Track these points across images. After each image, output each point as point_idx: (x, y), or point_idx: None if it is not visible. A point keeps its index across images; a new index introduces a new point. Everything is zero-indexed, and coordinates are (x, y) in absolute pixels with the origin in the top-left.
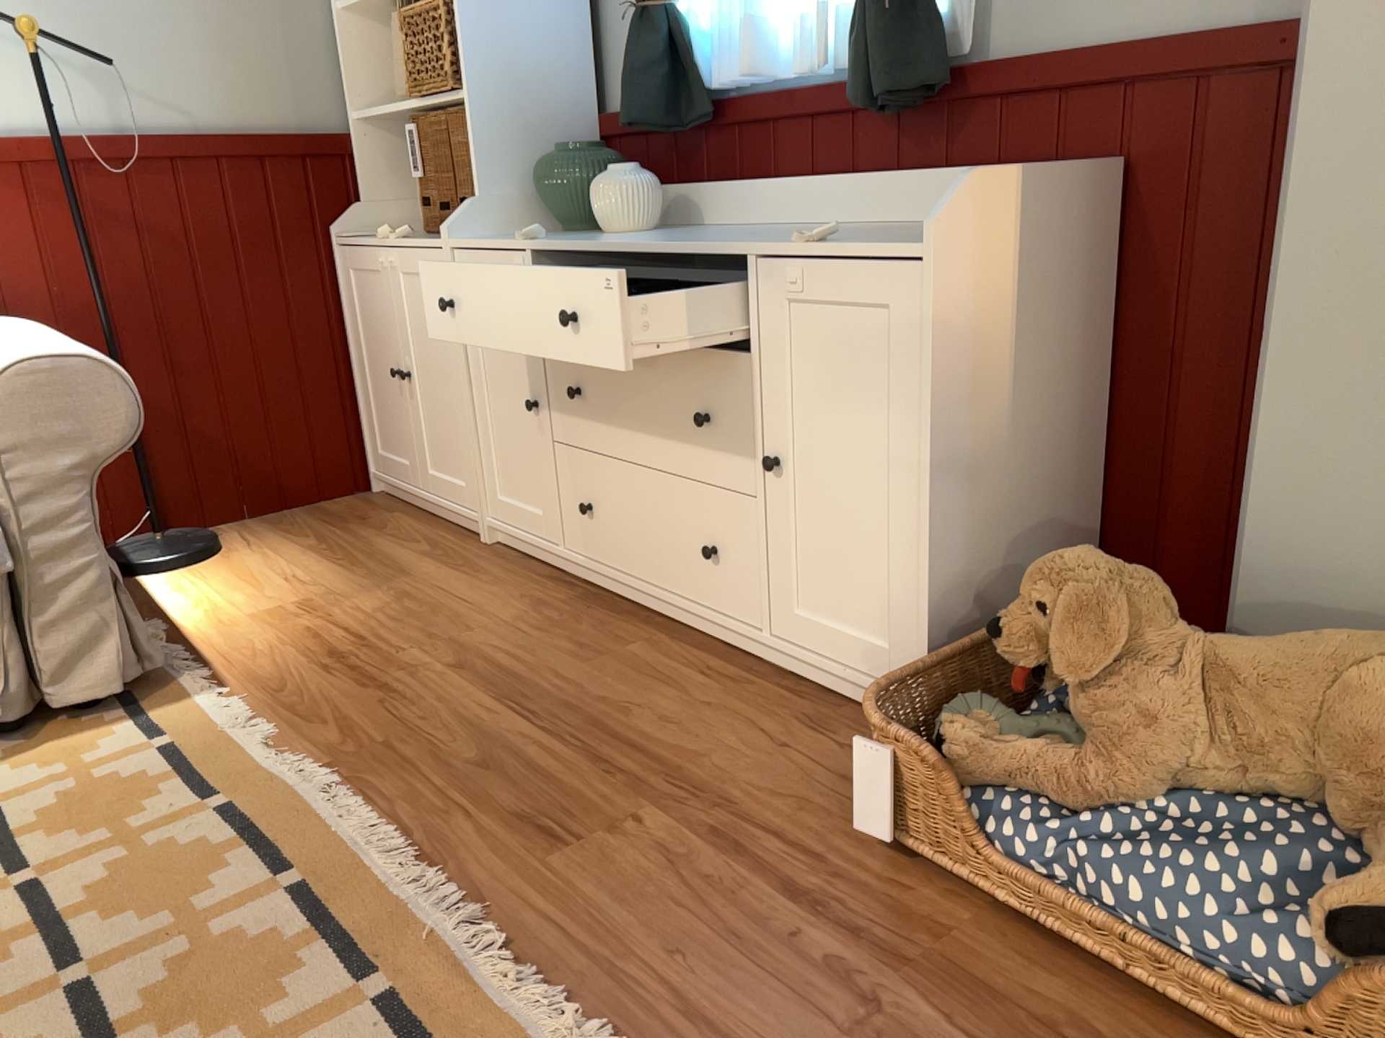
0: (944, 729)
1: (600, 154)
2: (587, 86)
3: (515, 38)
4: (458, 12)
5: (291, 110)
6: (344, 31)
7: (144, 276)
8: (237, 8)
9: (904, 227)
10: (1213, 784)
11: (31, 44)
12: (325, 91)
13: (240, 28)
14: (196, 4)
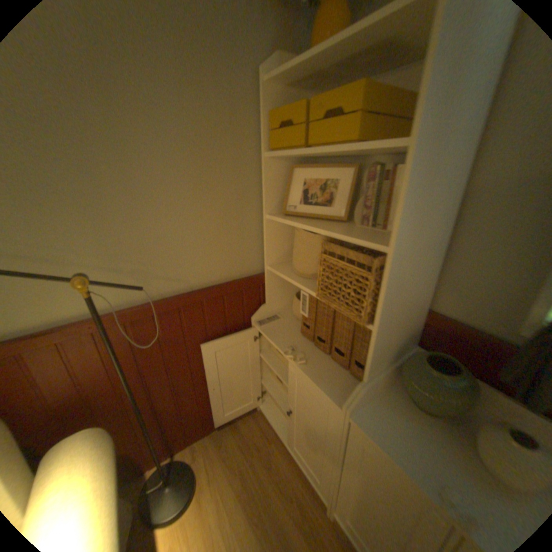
0: None
1: (474, 385)
2: (433, 298)
3: (413, 287)
4: (390, 283)
5: (238, 265)
6: (268, 225)
7: (161, 362)
8: (215, 219)
9: None
10: None
11: (79, 291)
12: (255, 253)
13: (216, 230)
14: (193, 221)
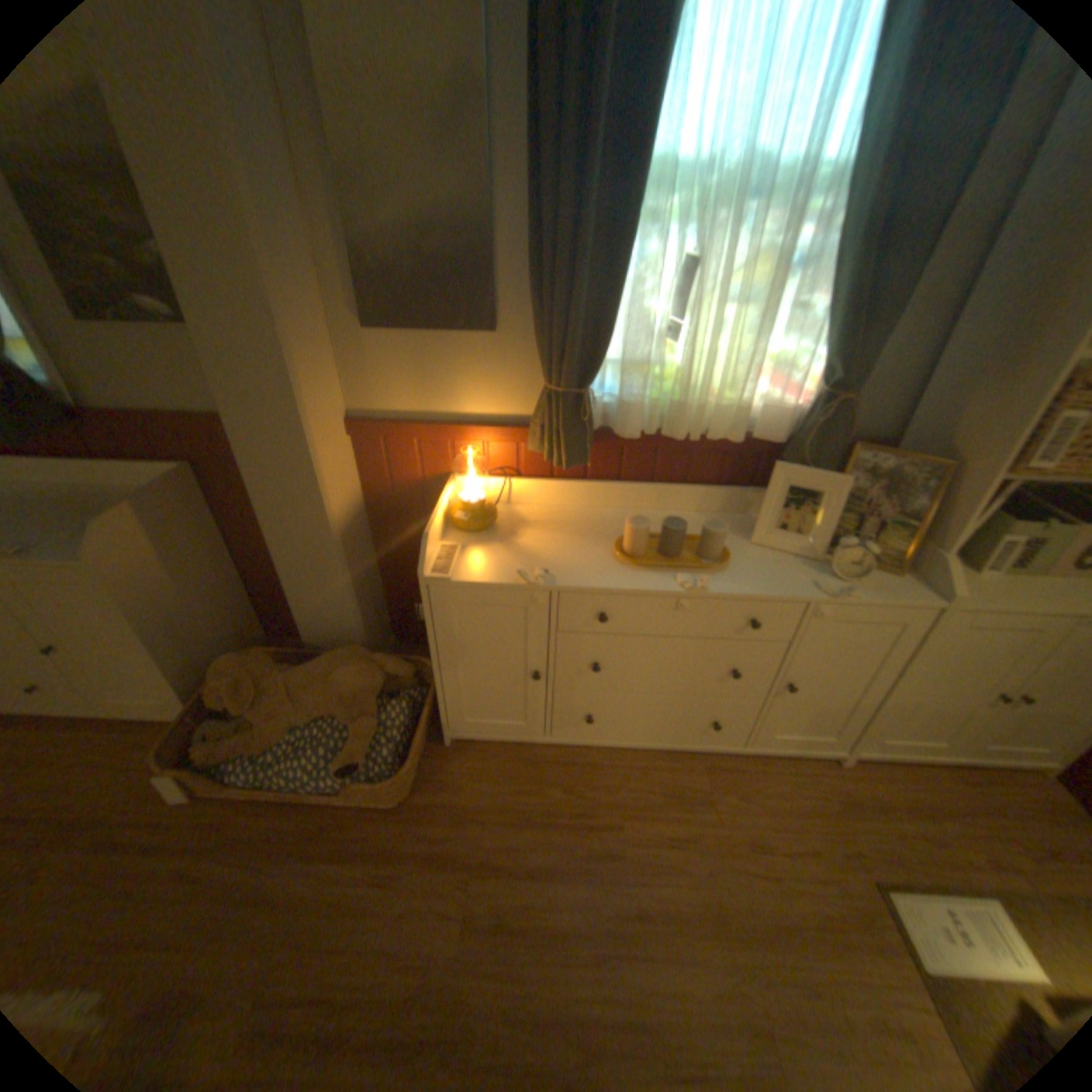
0: (192, 755)
1: None
2: None
3: None
4: None
5: None
6: None
7: None
8: None
9: (81, 493)
10: (301, 726)
11: None
12: None
13: None
14: None
